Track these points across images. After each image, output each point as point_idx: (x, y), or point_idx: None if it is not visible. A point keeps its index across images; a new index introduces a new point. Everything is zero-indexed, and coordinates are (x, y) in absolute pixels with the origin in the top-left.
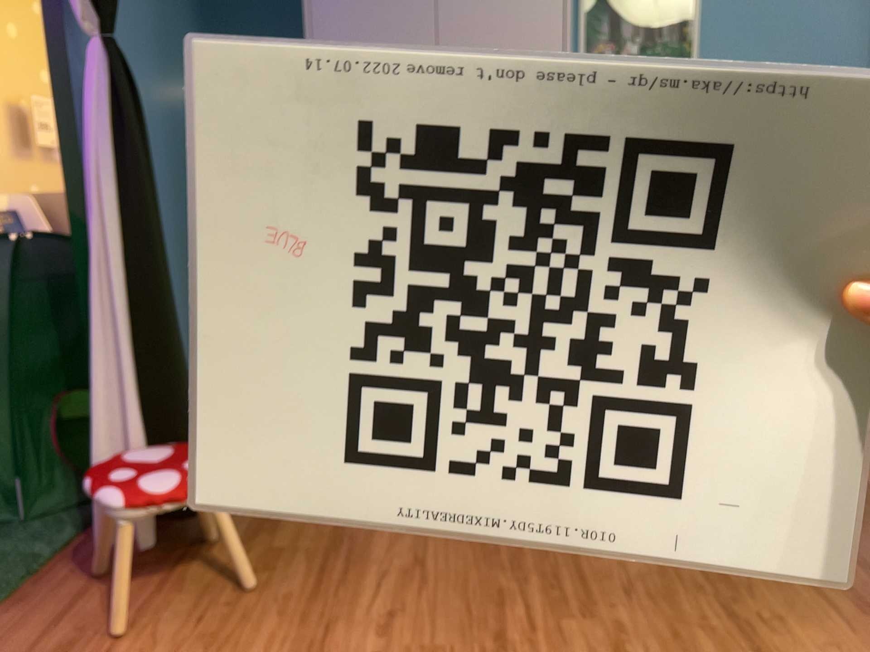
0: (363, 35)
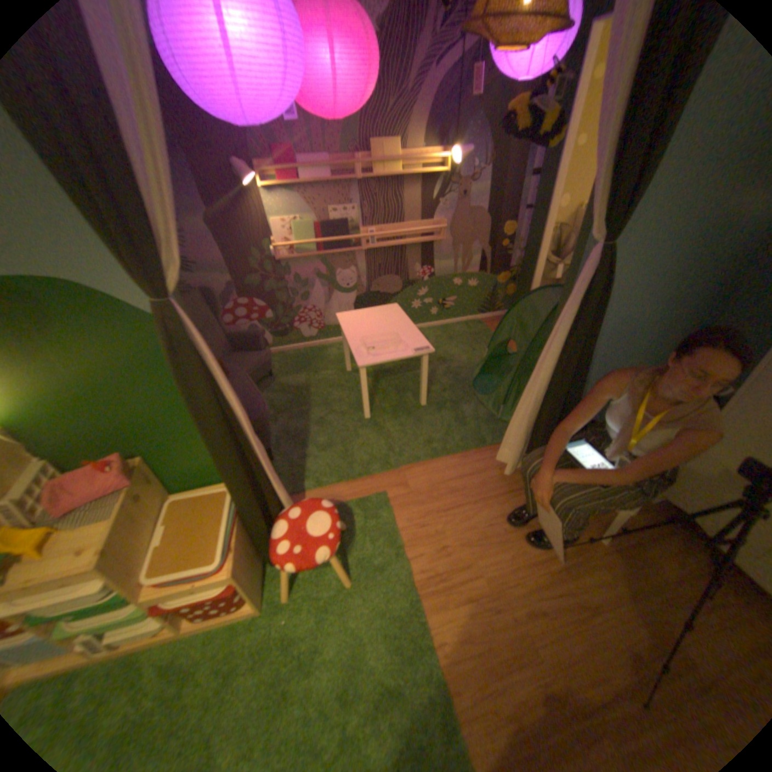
0: None
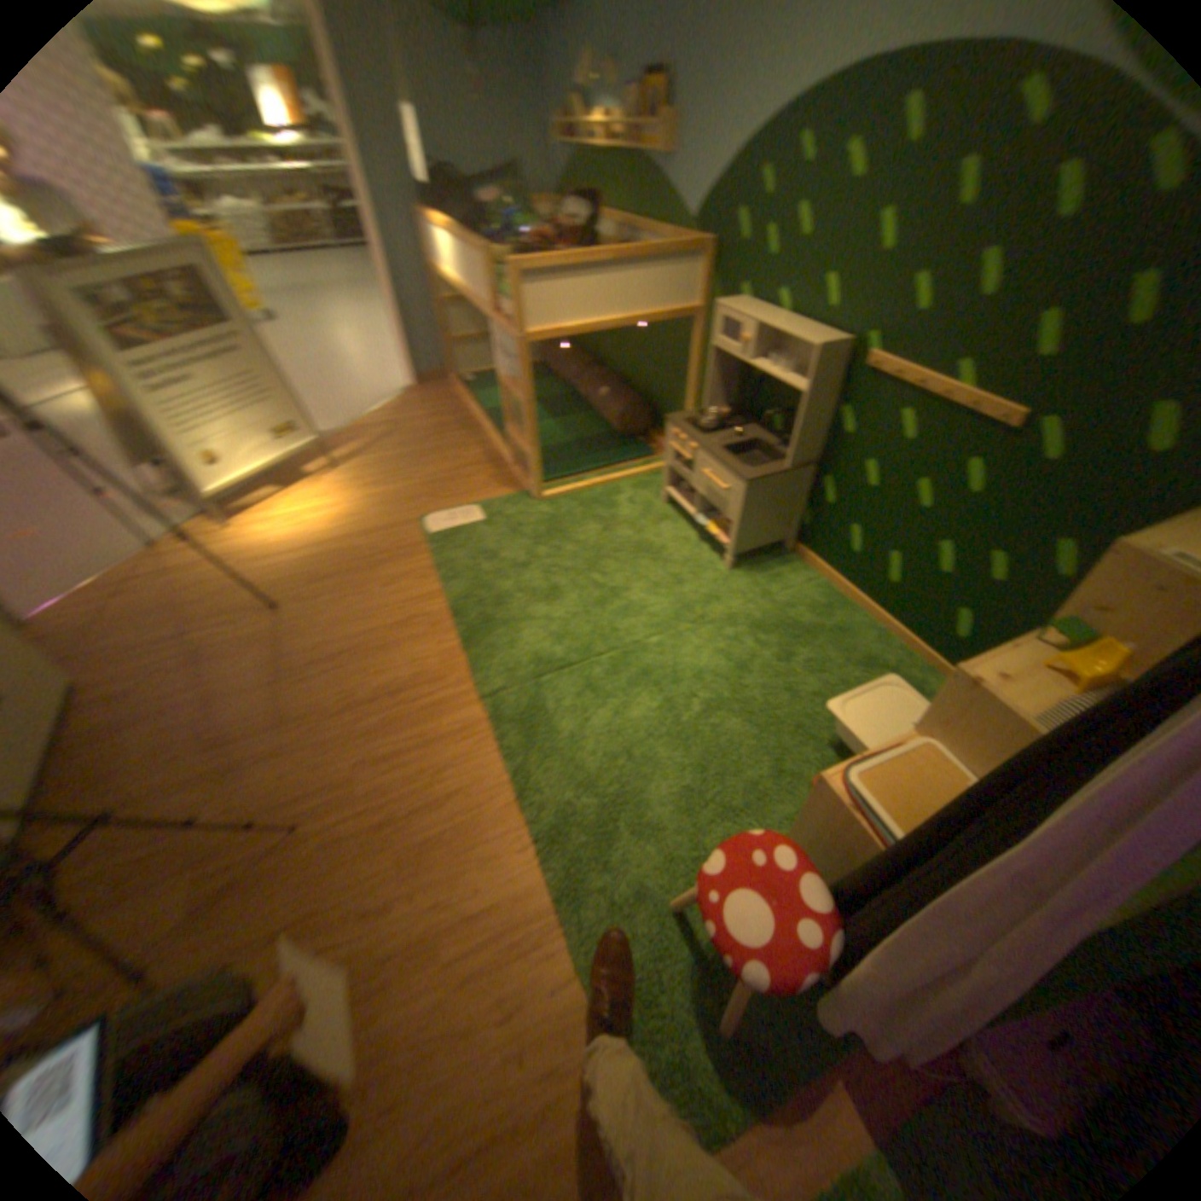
0: None
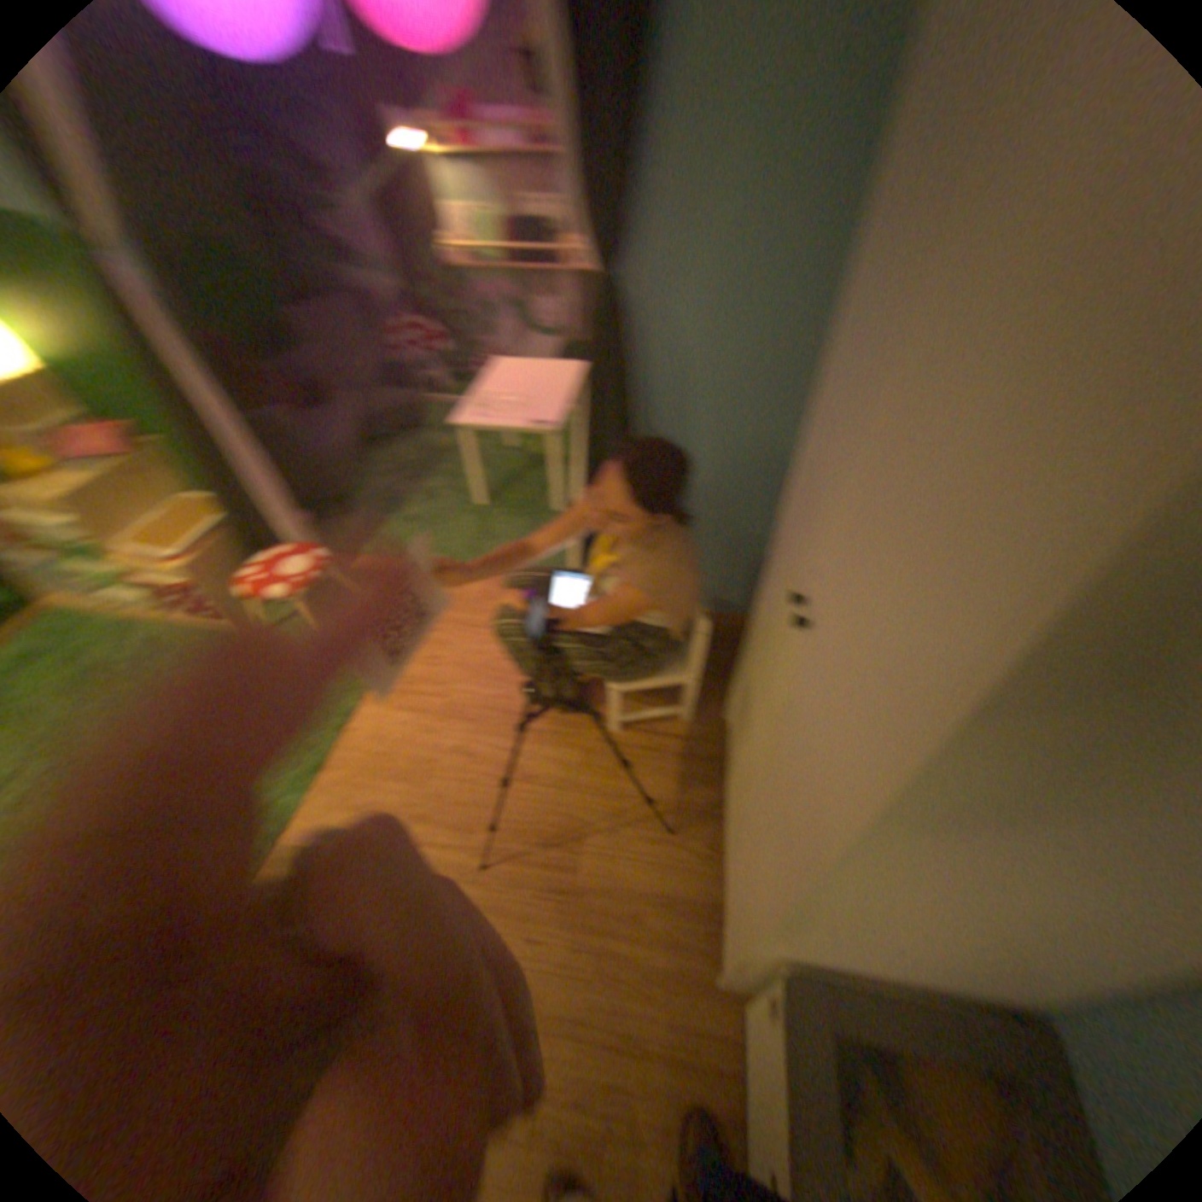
0: (865, 326)
